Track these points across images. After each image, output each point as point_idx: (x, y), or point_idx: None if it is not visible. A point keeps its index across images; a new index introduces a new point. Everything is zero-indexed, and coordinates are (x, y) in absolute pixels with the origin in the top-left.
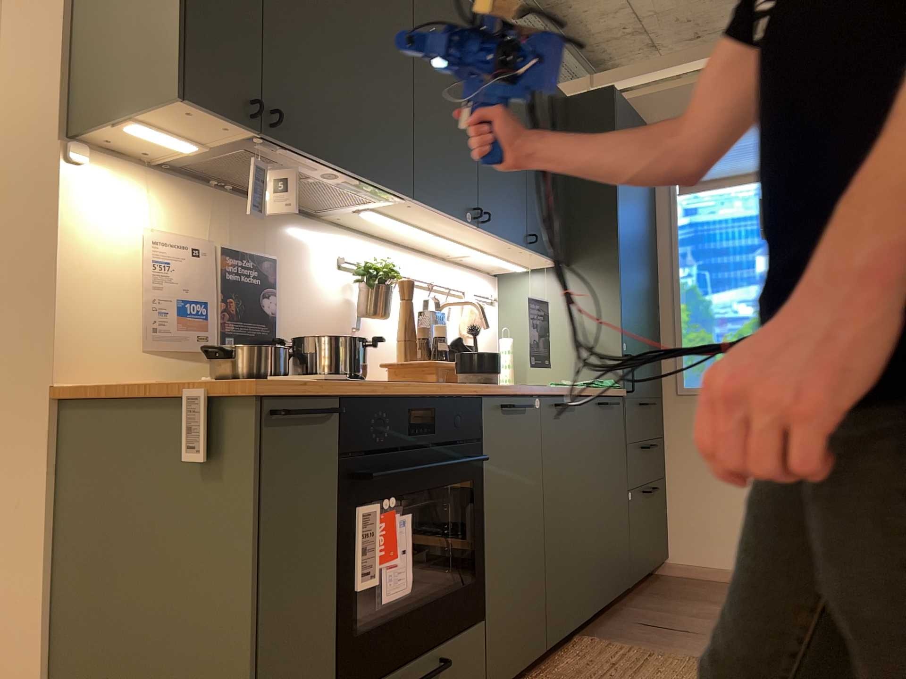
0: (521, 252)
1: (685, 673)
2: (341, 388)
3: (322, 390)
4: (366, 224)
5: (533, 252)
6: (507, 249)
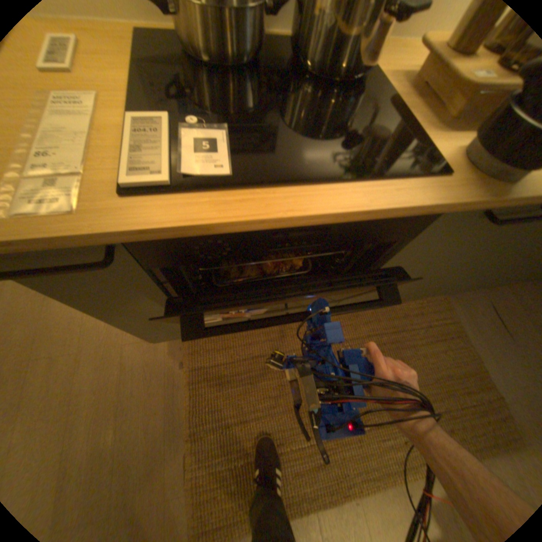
0: None
1: (457, 367)
2: (104, 240)
3: (65, 243)
4: None
5: None
6: None
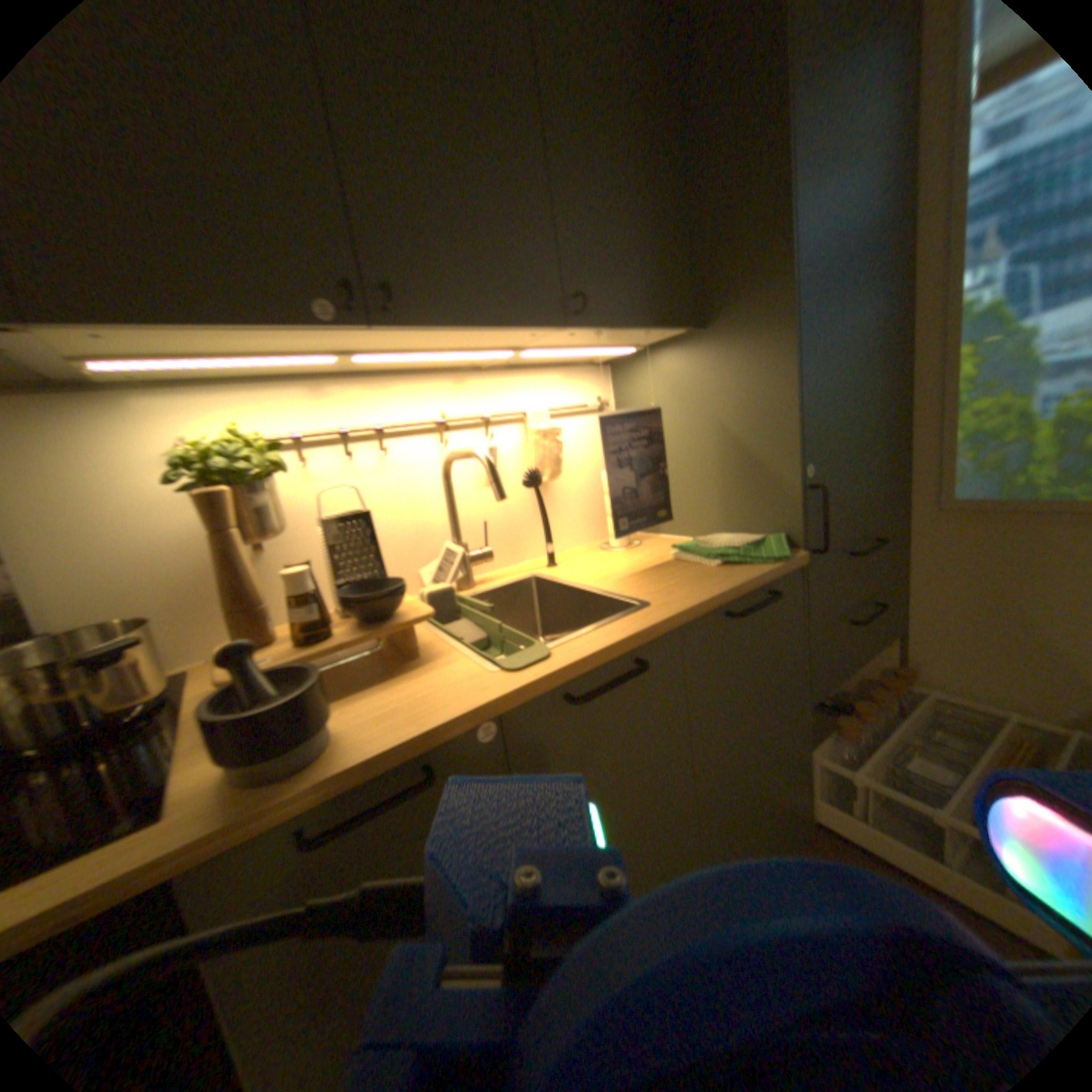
0: (569, 334)
1: None
2: None
3: None
4: (208, 368)
5: (594, 329)
6: (537, 338)
